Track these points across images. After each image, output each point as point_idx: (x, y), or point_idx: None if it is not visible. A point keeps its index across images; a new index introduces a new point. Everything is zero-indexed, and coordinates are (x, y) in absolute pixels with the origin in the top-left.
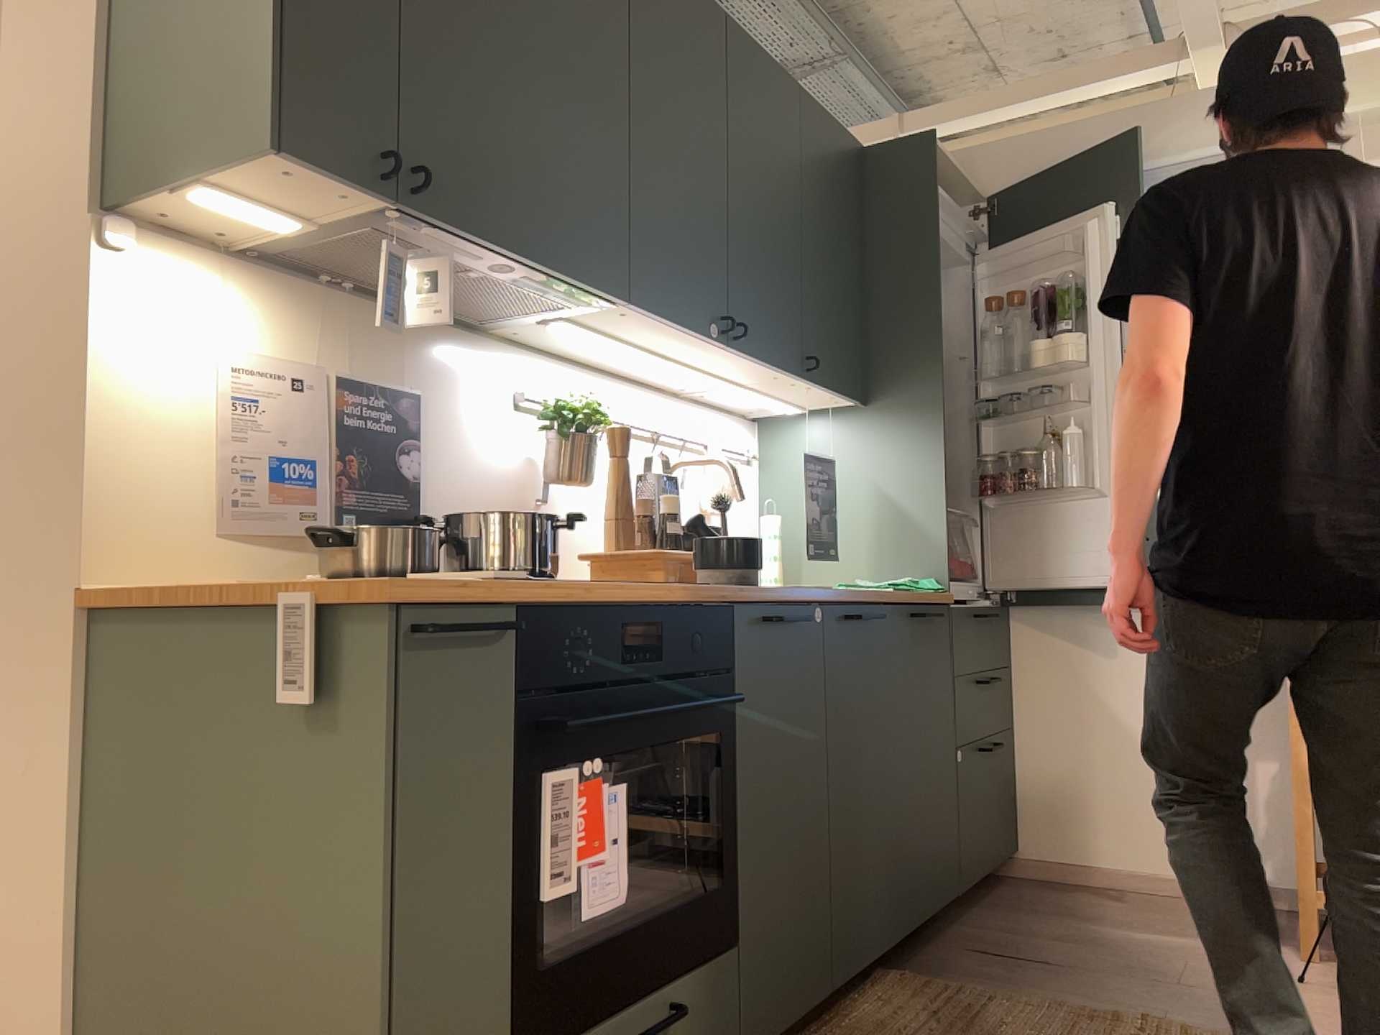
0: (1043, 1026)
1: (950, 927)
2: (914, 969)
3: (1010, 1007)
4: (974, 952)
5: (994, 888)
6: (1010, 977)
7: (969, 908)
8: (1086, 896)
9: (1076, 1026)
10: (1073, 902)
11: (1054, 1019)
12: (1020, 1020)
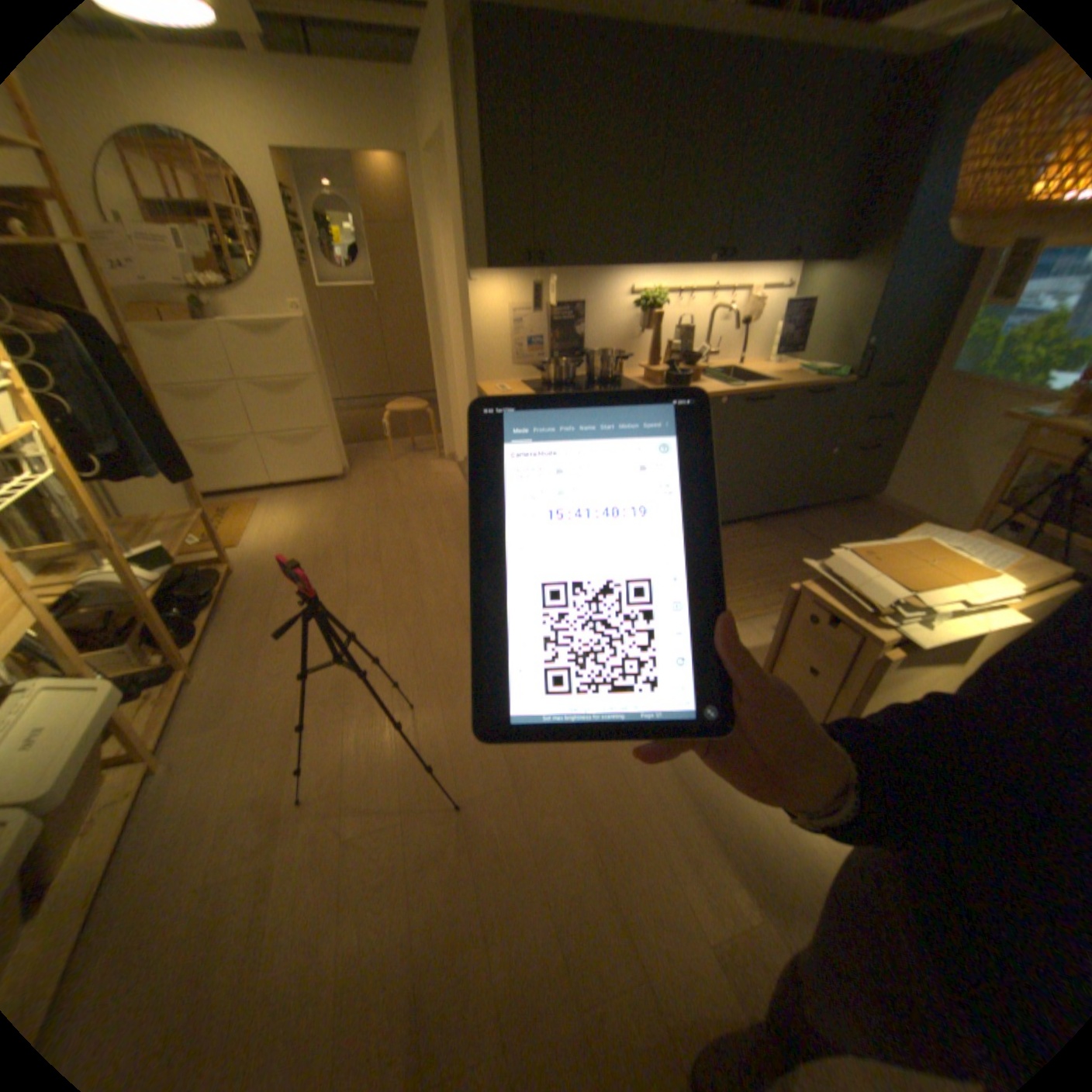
0: (773, 559)
1: (803, 515)
2: (762, 526)
3: (772, 550)
4: (795, 527)
5: (854, 504)
6: (793, 540)
7: (826, 510)
8: (893, 520)
9: (785, 564)
10: (879, 521)
11: (781, 559)
12: (768, 555)
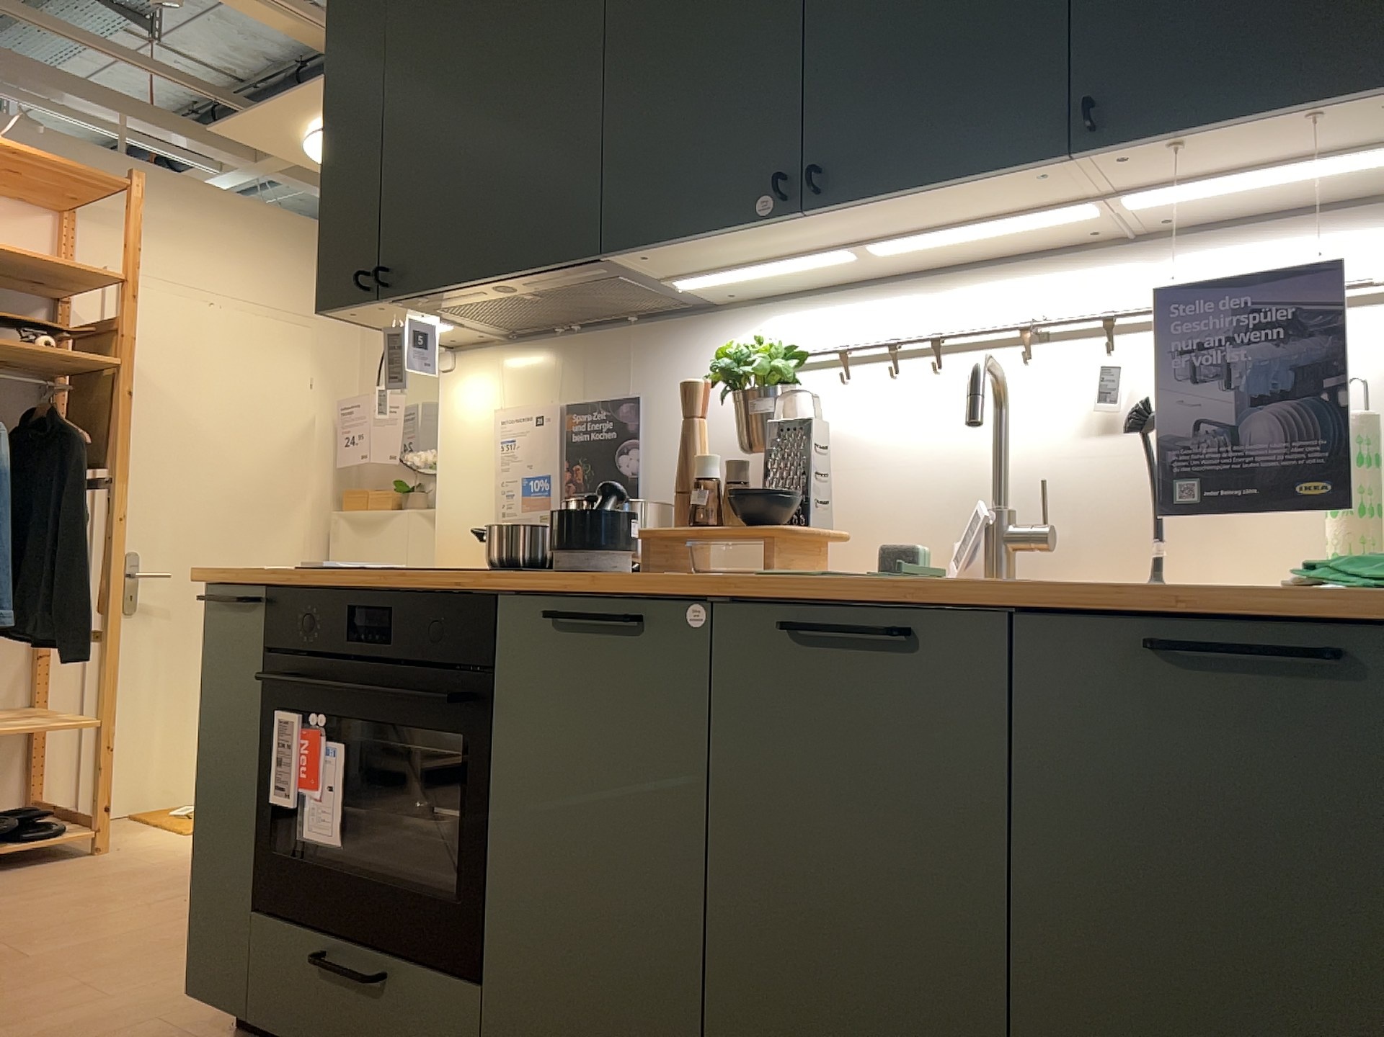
0: None
1: None
2: None
3: None
4: None
5: None
6: None
7: None
8: None
9: None
10: None
11: None
12: None
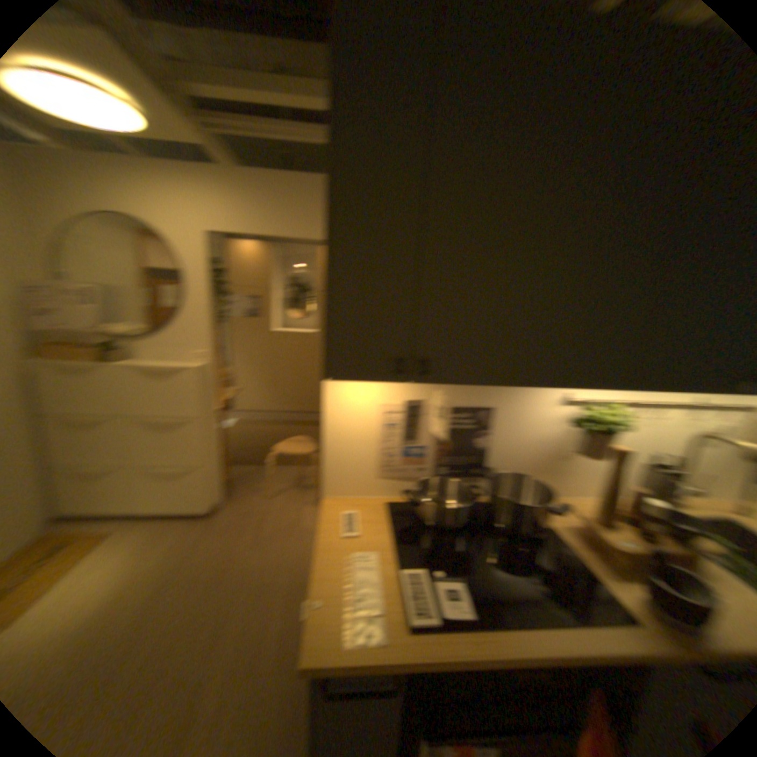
0: None
1: None
2: None
3: None
4: None
5: None
6: None
7: None
8: None
9: None
10: None
11: None
12: None
